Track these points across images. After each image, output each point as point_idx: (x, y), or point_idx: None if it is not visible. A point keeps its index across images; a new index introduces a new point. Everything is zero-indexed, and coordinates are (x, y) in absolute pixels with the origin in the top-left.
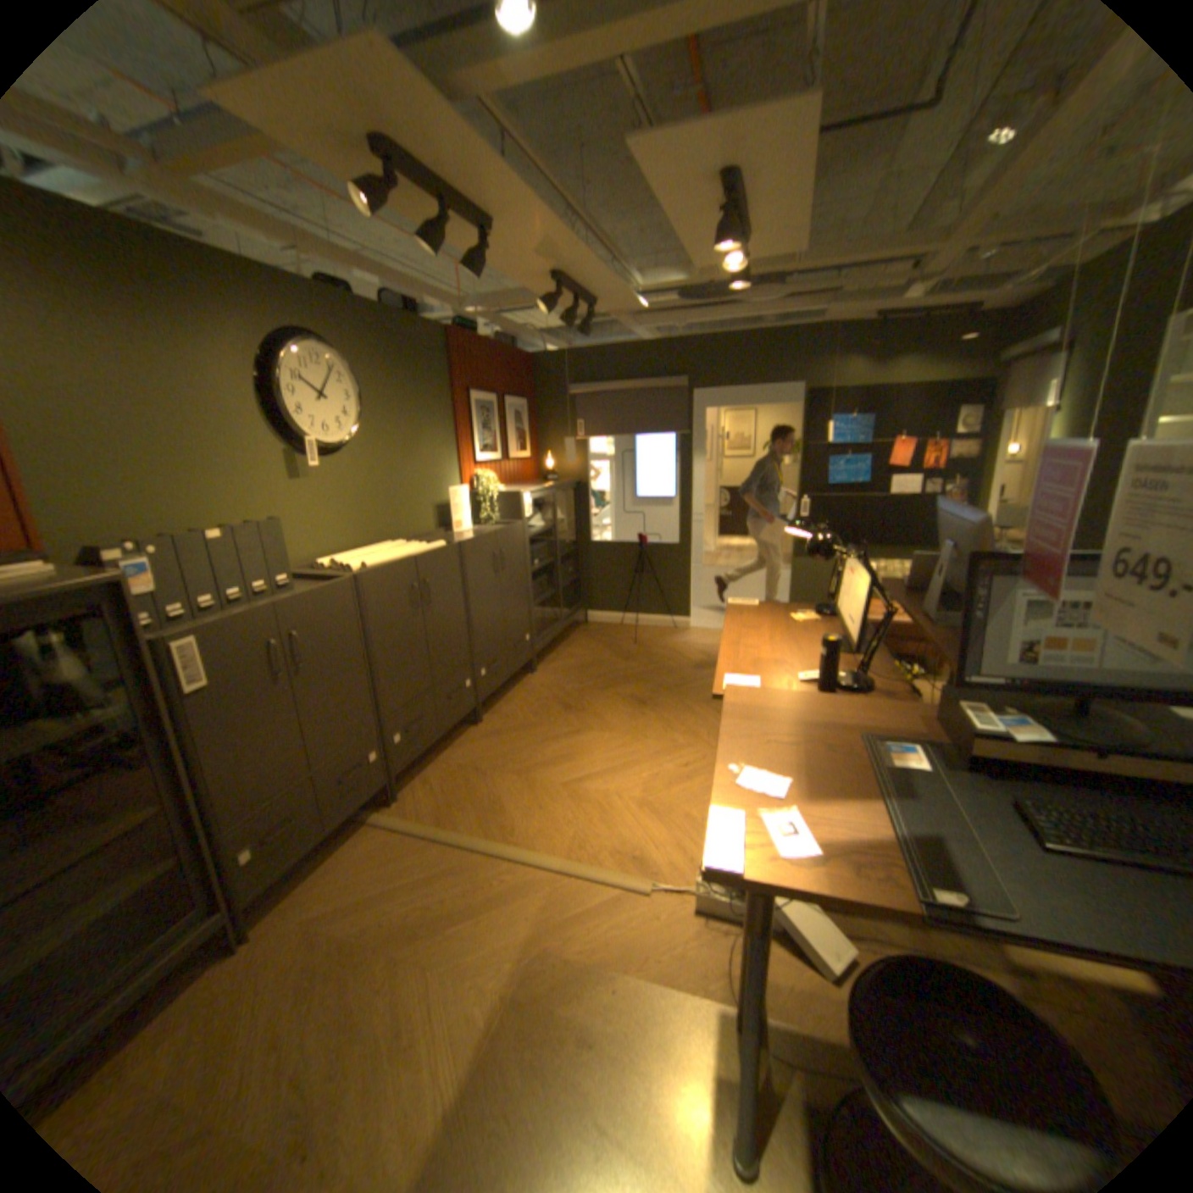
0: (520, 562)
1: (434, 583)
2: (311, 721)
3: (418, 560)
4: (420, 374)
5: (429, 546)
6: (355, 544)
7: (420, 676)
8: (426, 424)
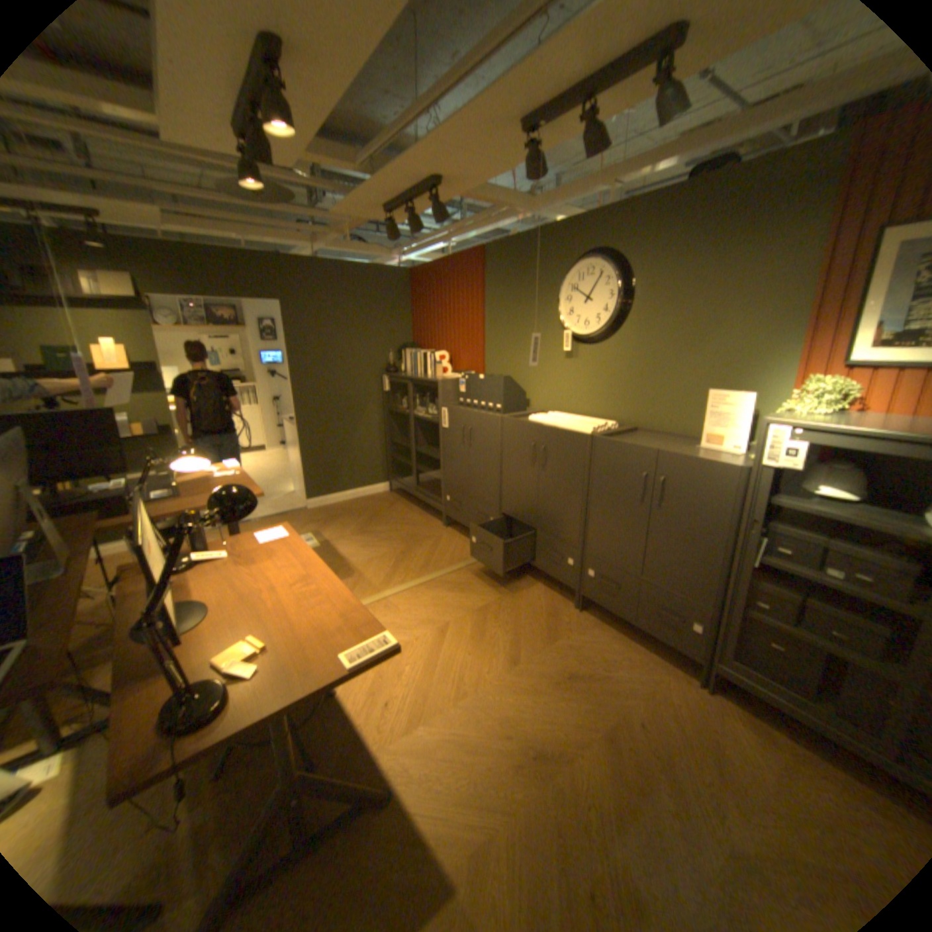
0: (711, 518)
1: (552, 453)
2: (471, 472)
3: (541, 428)
4: (745, 239)
5: (575, 427)
6: (598, 414)
7: (527, 508)
8: (734, 305)
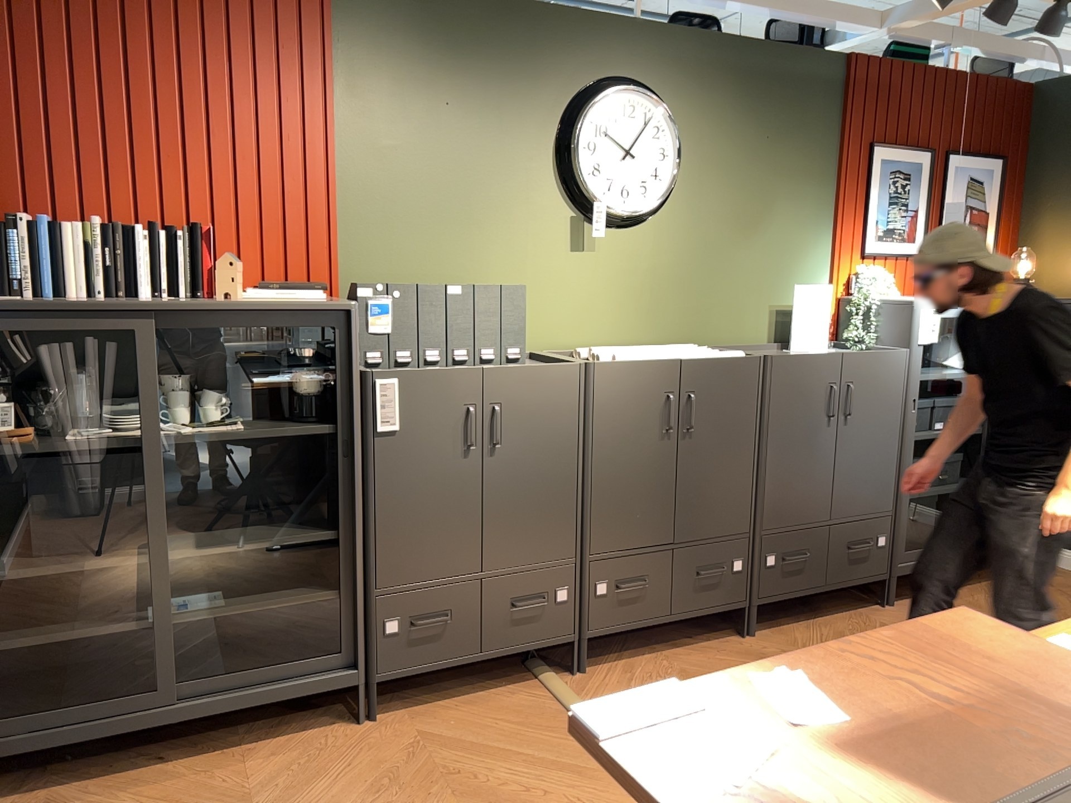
0: (888, 412)
1: (705, 401)
2: (492, 515)
3: (684, 364)
4: (787, 125)
5: (716, 353)
6: (636, 339)
7: (654, 521)
8: (782, 193)
